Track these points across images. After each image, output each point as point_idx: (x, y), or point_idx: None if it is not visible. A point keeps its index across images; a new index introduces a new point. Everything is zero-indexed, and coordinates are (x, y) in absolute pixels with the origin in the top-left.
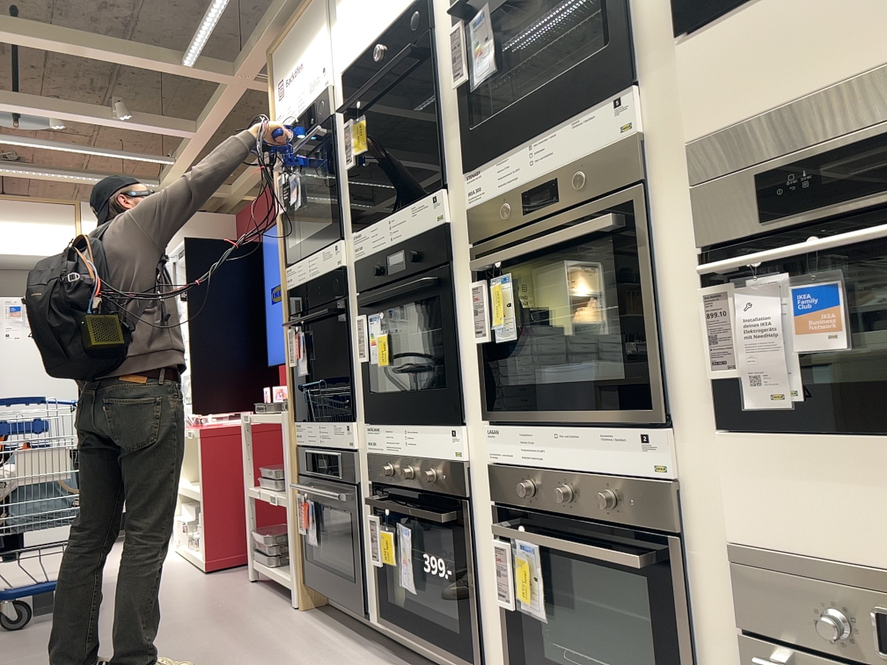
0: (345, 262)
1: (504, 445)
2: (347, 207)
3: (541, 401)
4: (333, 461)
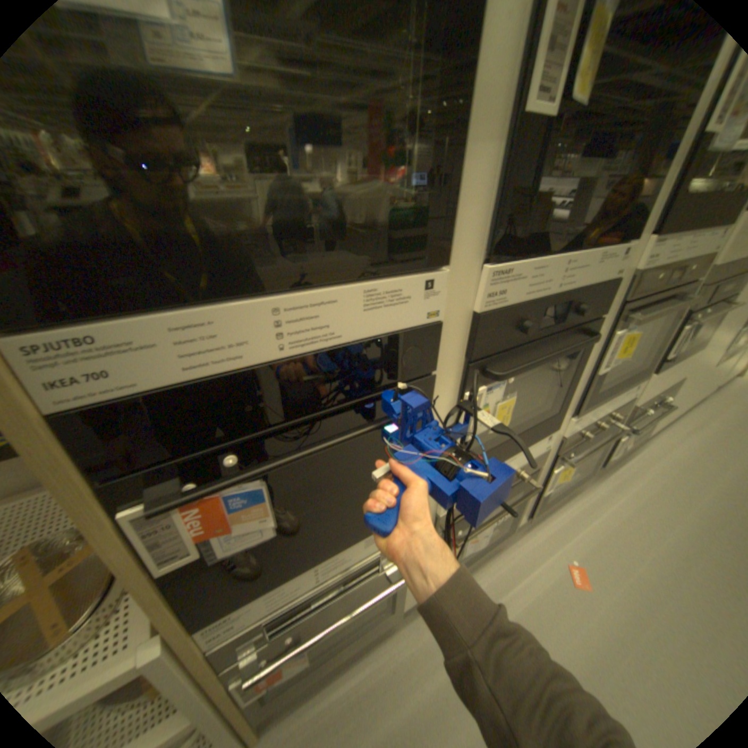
0: (444, 313)
1: (581, 424)
2: (476, 200)
3: (612, 392)
4: (361, 572)
